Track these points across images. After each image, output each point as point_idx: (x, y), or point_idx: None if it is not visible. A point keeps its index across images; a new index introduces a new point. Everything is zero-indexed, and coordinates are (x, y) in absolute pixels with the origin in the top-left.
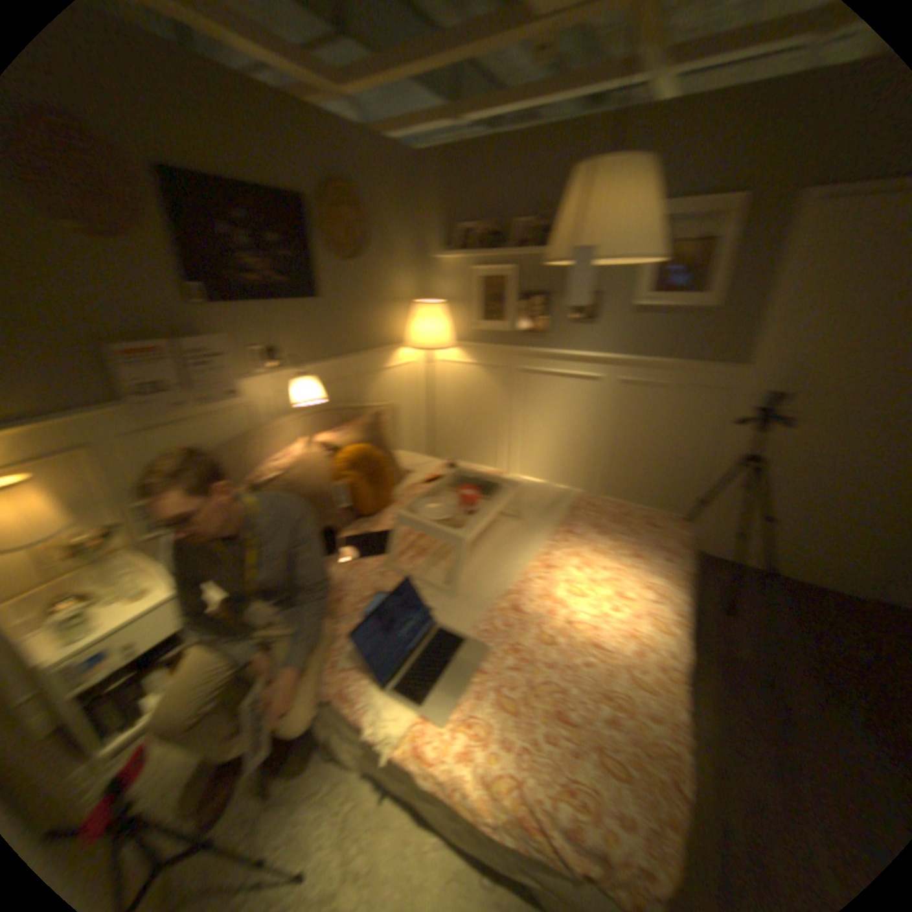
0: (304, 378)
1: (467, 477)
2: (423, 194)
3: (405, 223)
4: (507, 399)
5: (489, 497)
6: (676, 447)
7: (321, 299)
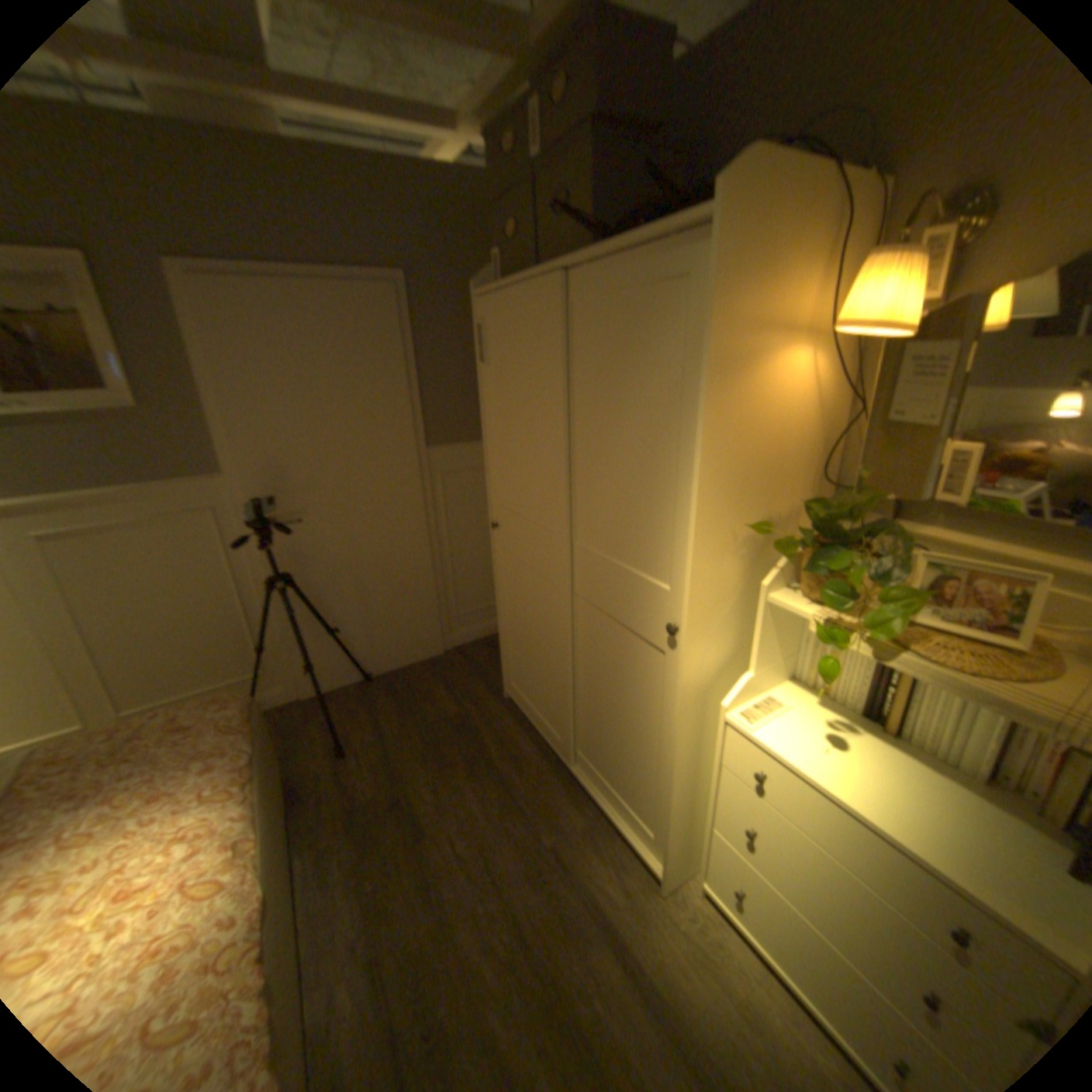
0: None
1: None
2: None
3: None
4: None
5: None
6: (185, 598)
7: None
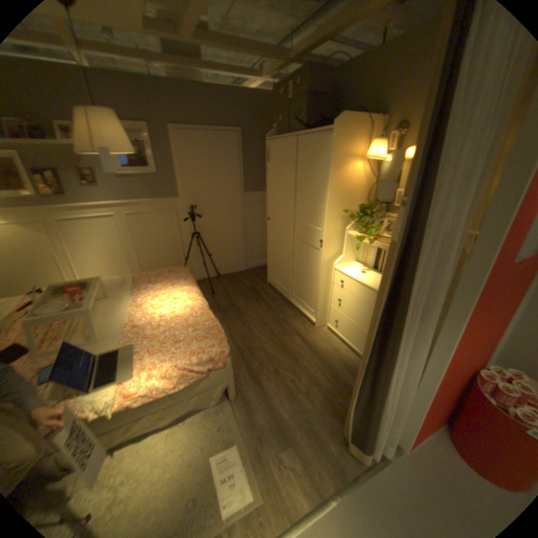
0: None
1: (58, 288)
2: None
3: None
4: (49, 242)
5: (83, 290)
6: (164, 239)
7: None
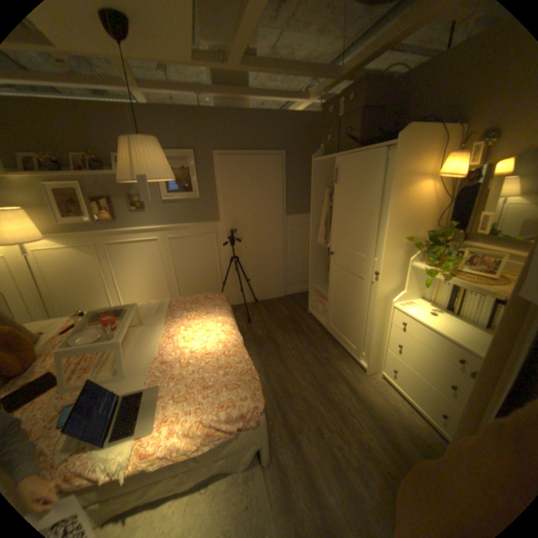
0: None
1: (97, 314)
2: None
3: None
4: (100, 264)
5: (119, 318)
6: (204, 263)
7: None
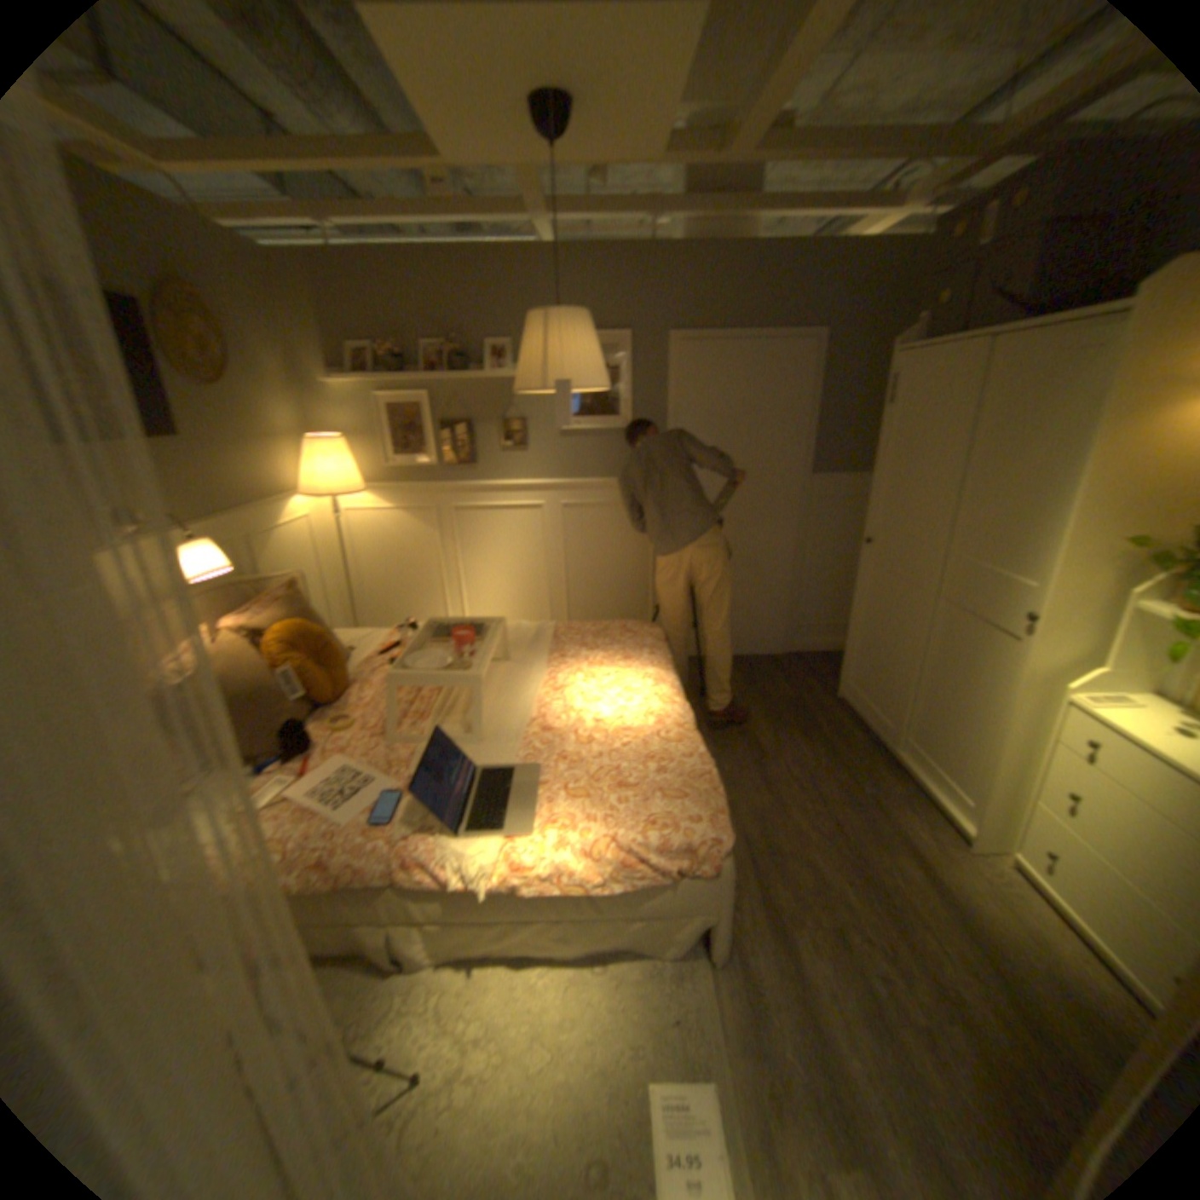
0: (186, 545)
1: (440, 628)
2: (274, 303)
3: (259, 339)
4: (439, 545)
5: (476, 640)
6: (622, 563)
7: (168, 439)
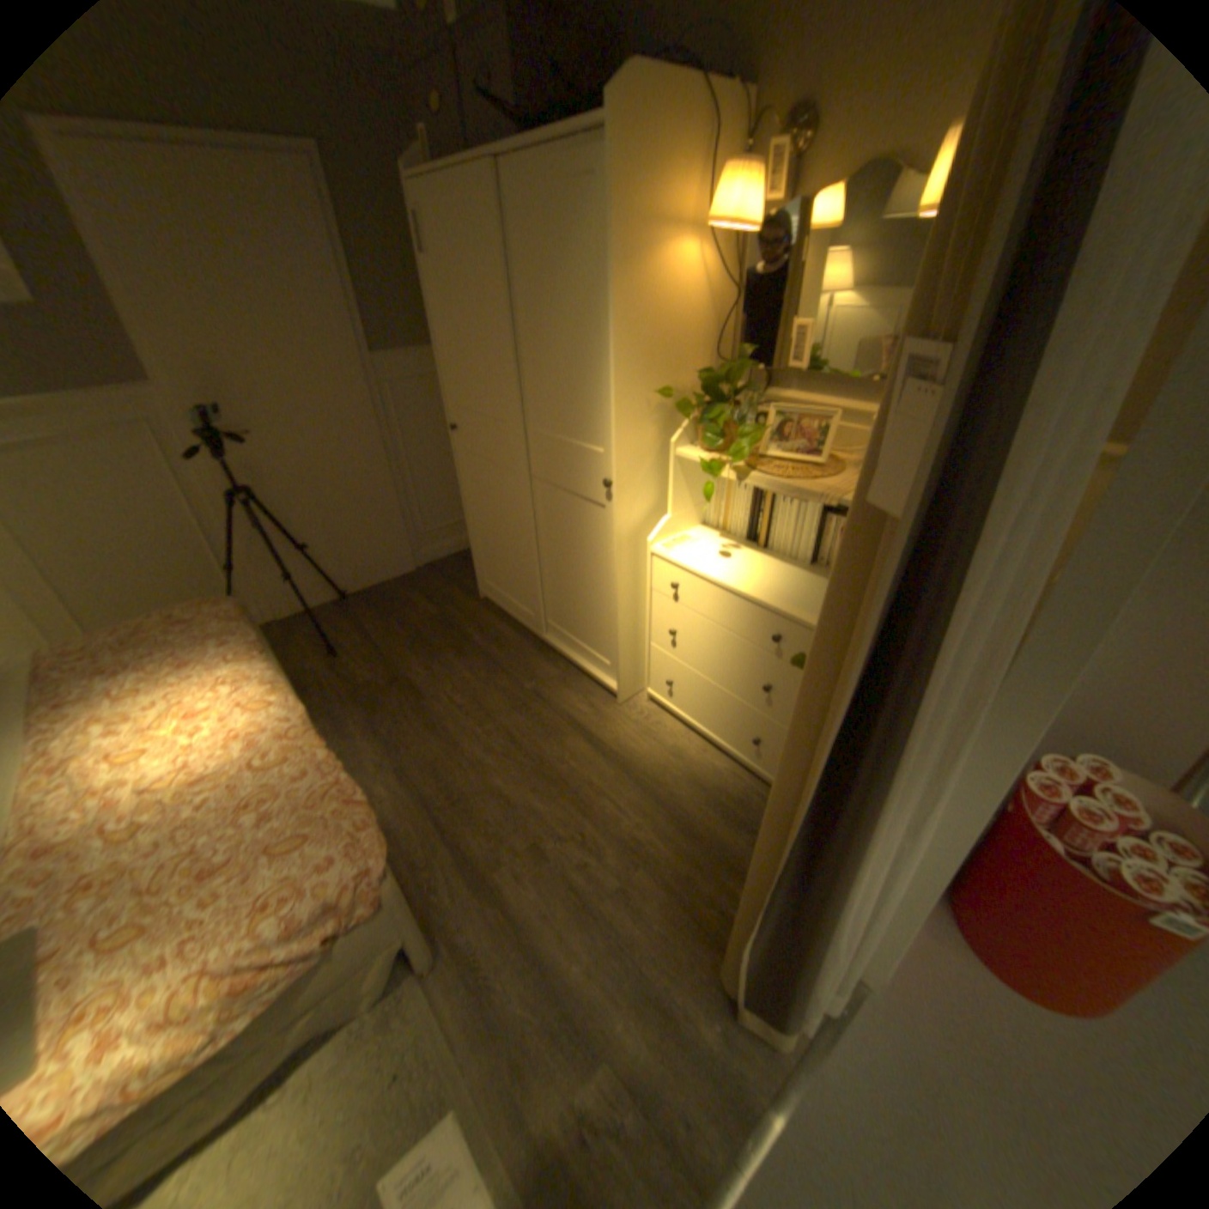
0: None
1: None
2: None
3: None
4: None
5: None
6: (143, 519)
7: None
